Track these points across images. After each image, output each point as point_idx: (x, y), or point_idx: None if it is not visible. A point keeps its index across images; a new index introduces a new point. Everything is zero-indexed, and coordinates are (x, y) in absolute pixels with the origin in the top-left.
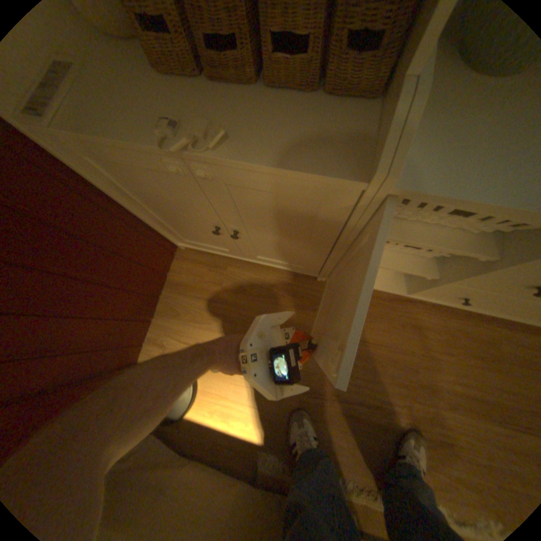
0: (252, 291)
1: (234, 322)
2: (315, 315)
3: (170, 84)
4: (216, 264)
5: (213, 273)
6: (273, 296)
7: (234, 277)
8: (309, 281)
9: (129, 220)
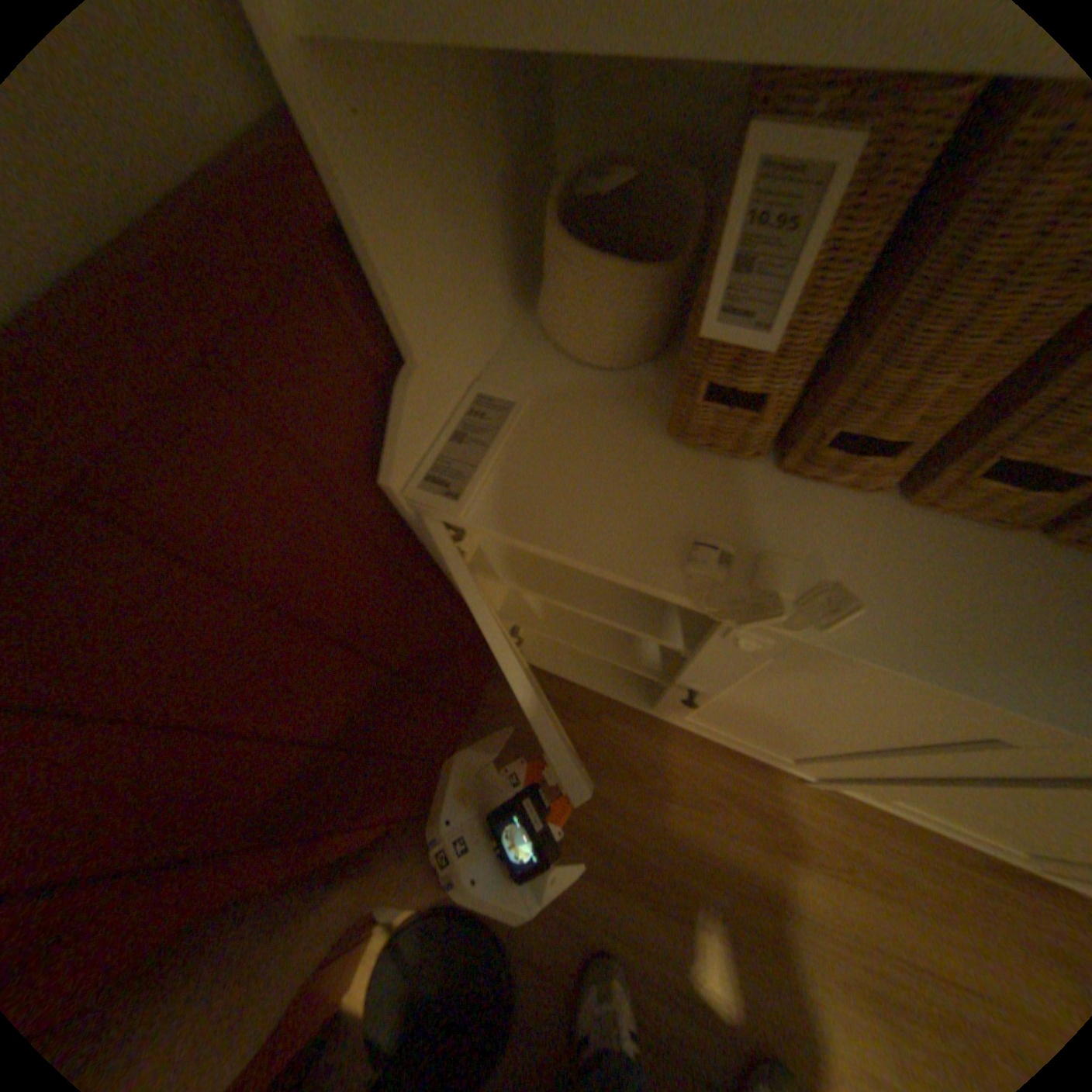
0: (655, 786)
1: (612, 854)
2: (802, 875)
3: (712, 472)
4: (580, 706)
5: (573, 728)
6: (703, 805)
7: (616, 745)
8: (787, 783)
9: (459, 621)
